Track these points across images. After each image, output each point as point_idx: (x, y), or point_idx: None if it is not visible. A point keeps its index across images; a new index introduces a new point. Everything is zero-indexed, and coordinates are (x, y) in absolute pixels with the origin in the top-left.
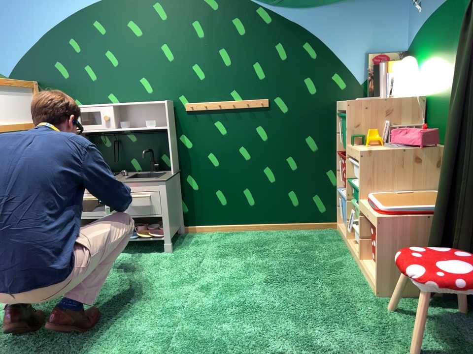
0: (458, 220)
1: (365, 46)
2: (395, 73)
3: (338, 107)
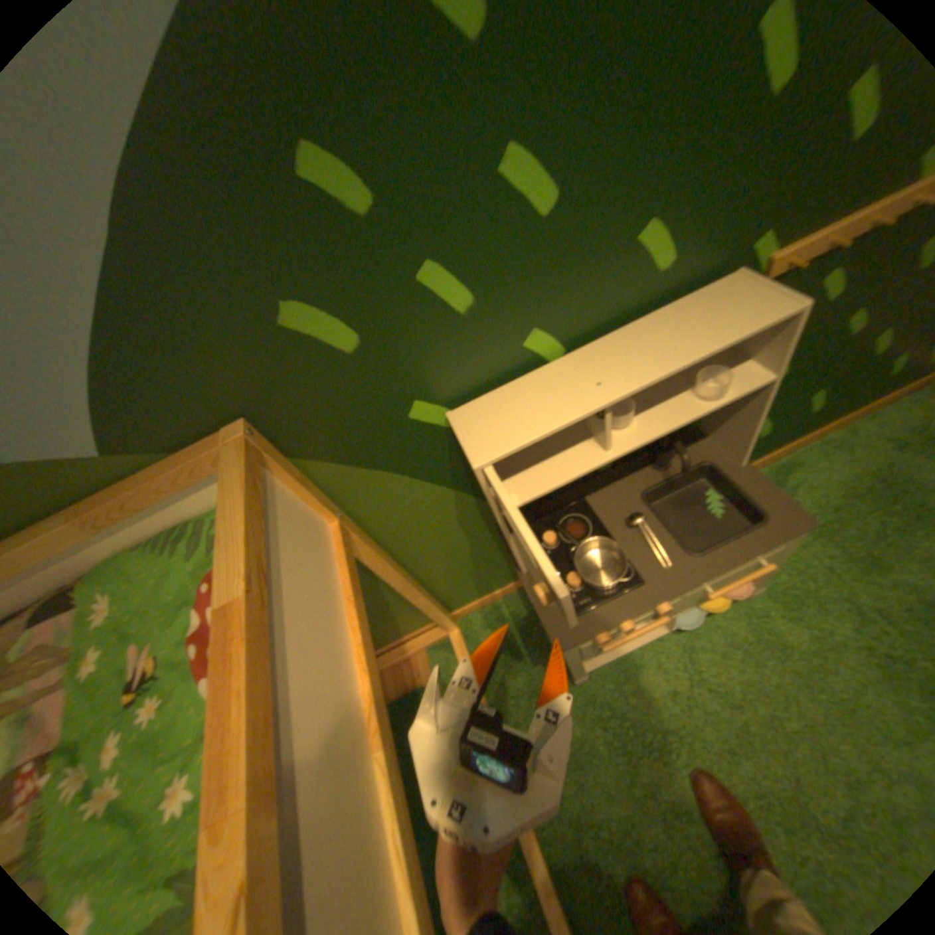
0: None
1: None
2: None
3: None
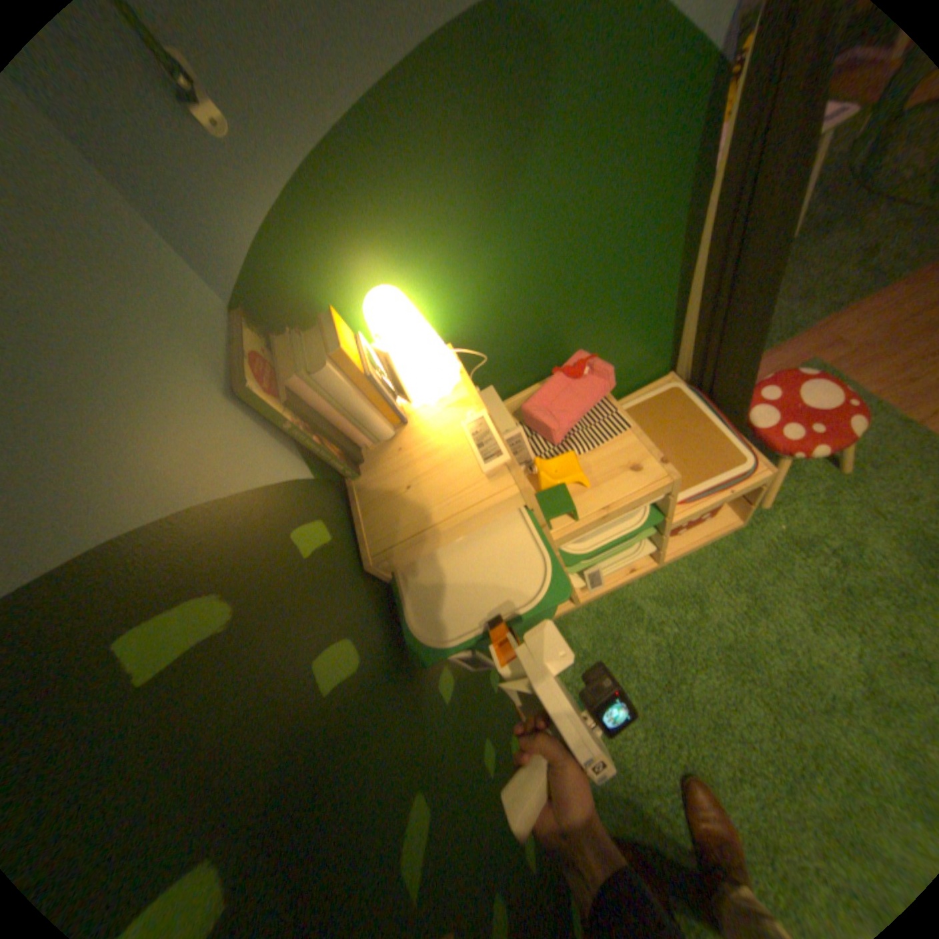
0: (734, 382)
1: (203, 368)
2: (367, 354)
3: (404, 556)
